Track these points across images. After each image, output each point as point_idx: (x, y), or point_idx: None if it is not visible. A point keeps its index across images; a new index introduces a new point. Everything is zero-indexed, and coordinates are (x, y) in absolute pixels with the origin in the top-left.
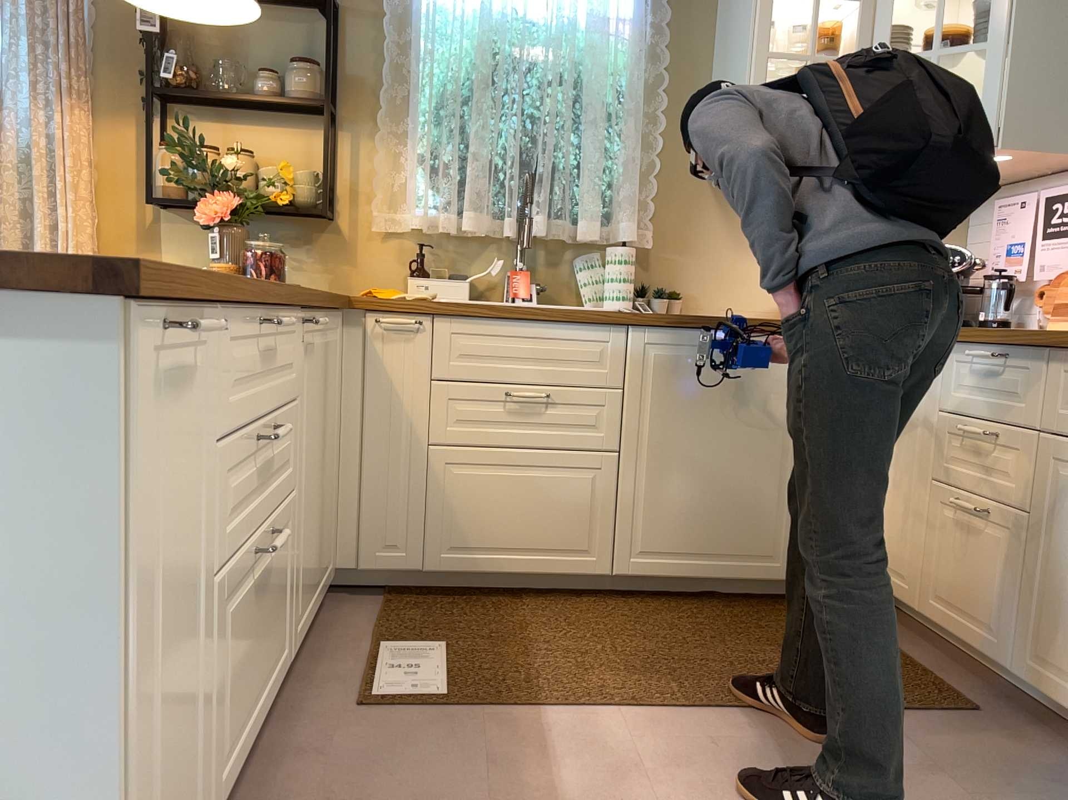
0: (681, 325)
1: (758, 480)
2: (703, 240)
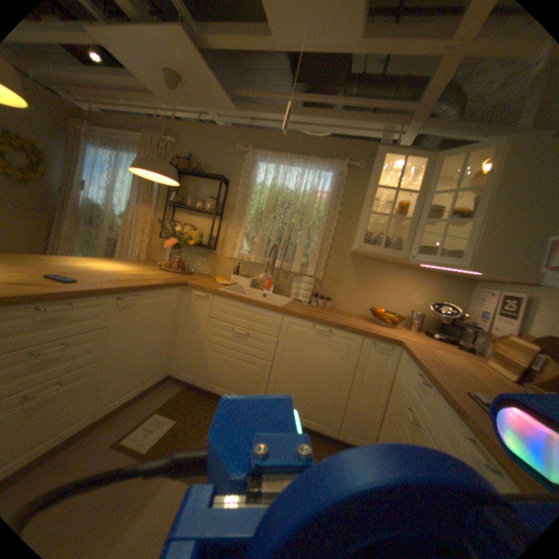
0: (303, 319)
1: (327, 391)
2: (344, 280)
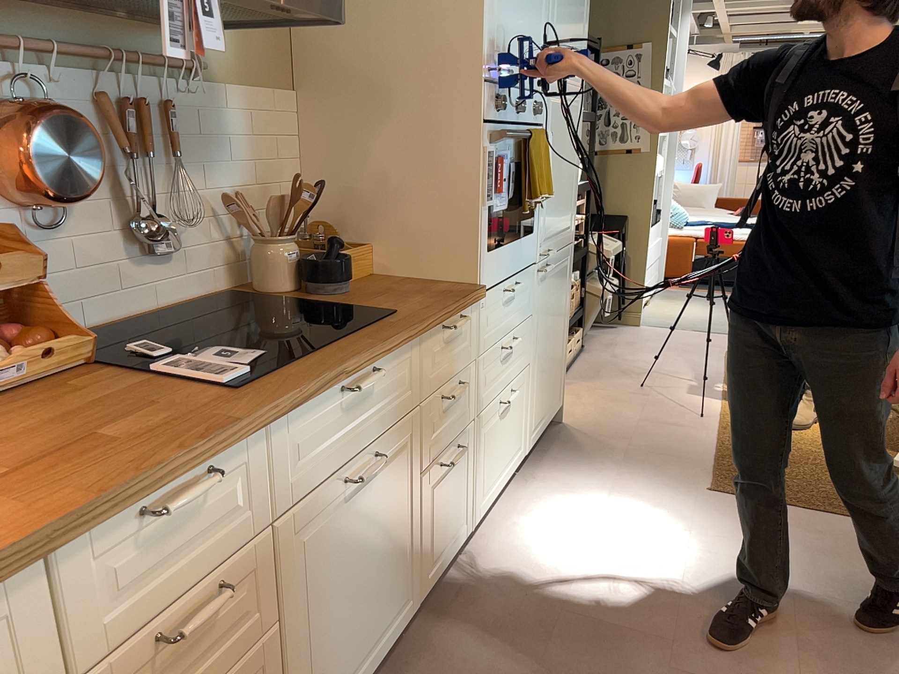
0: None
1: None
2: None
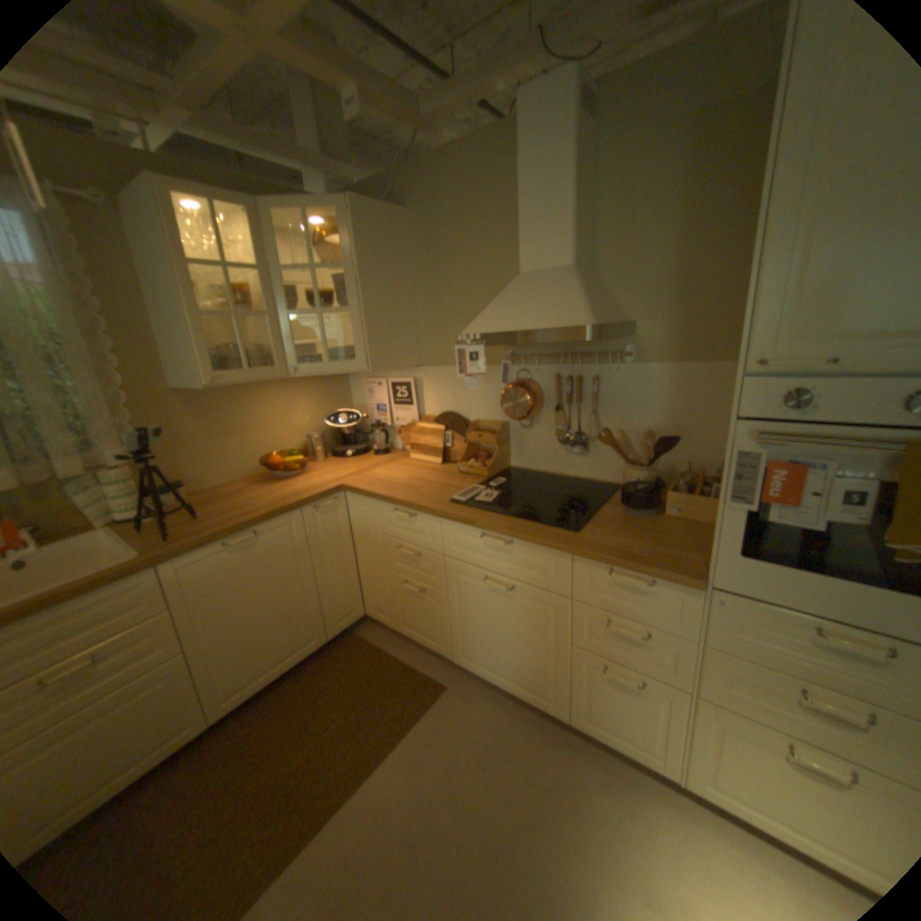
0: (200, 548)
1: (289, 607)
2: (183, 439)
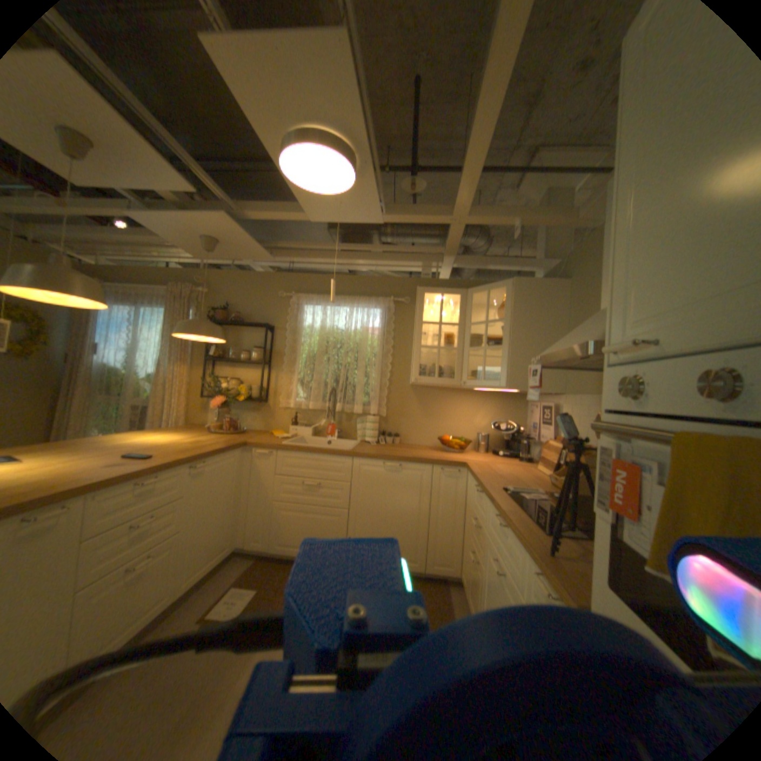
0: (372, 458)
1: (406, 526)
2: (409, 413)
